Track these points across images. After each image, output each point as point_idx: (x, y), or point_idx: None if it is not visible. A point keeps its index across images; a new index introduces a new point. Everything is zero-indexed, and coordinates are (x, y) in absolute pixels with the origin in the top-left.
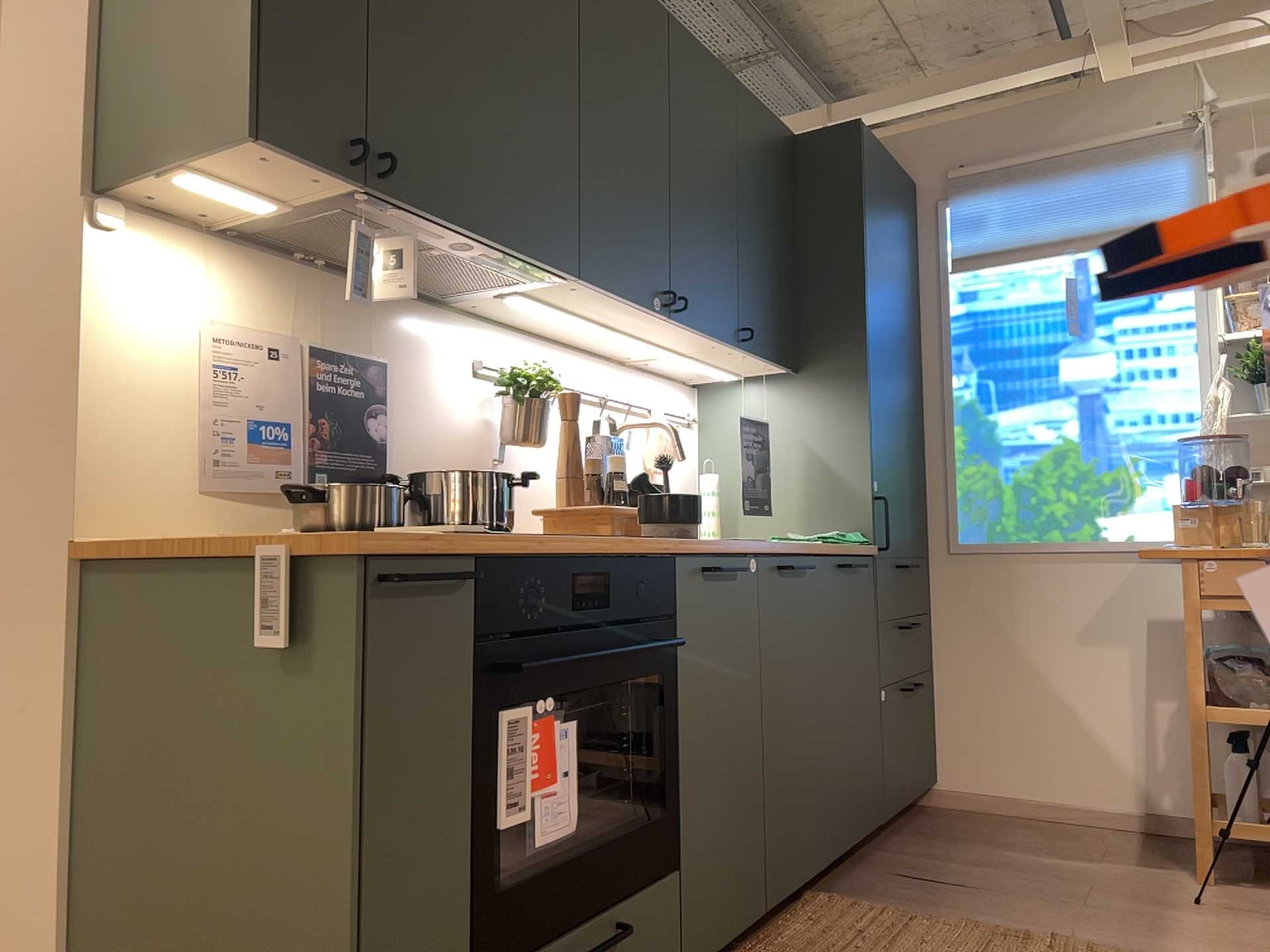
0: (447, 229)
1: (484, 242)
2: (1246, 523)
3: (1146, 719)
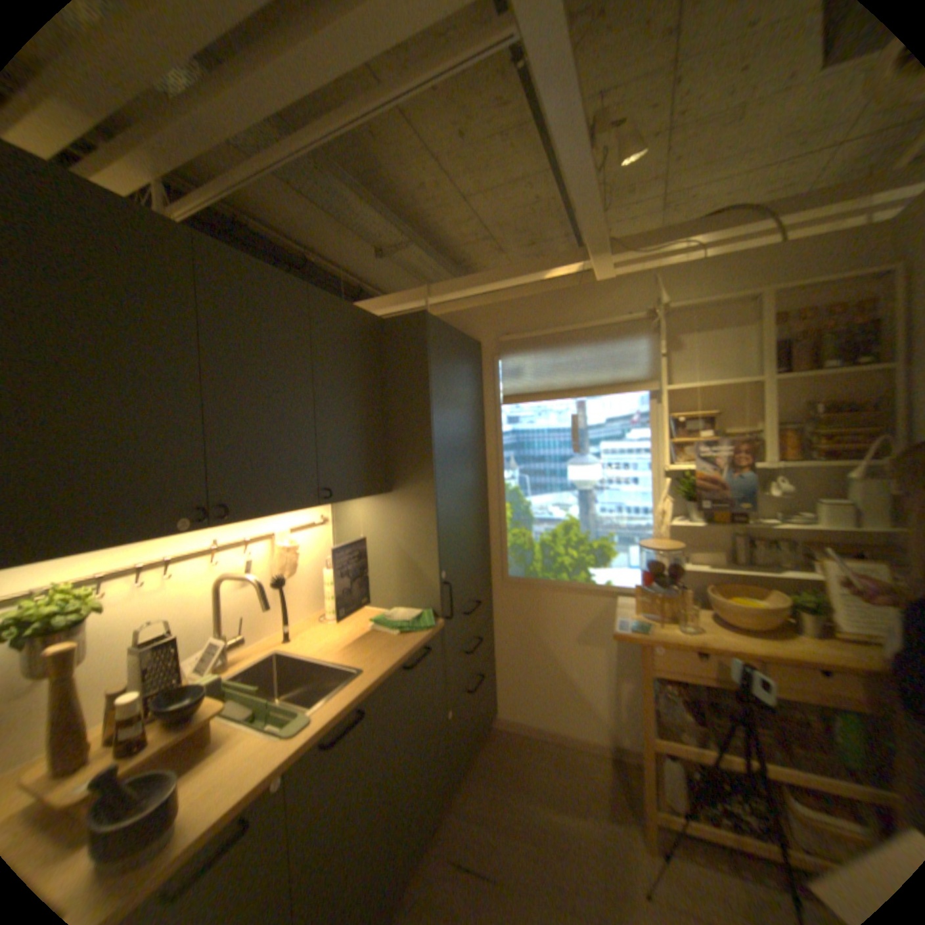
0: None
1: None
2: (683, 609)
3: (615, 693)
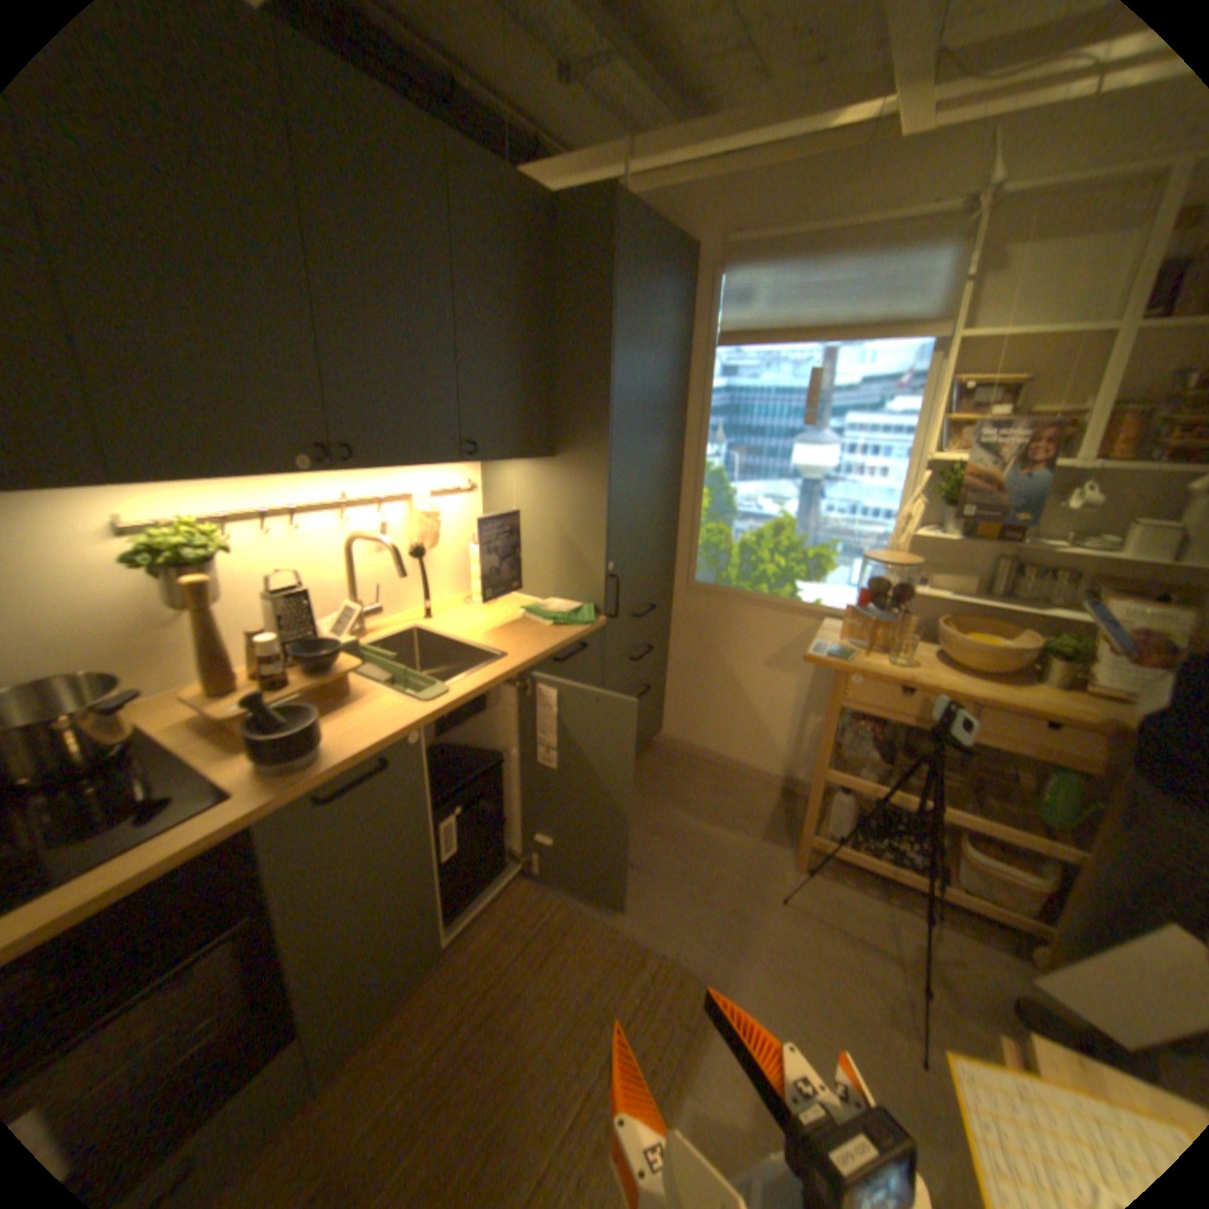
0: None
1: None
2: (901, 638)
3: (800, 725)
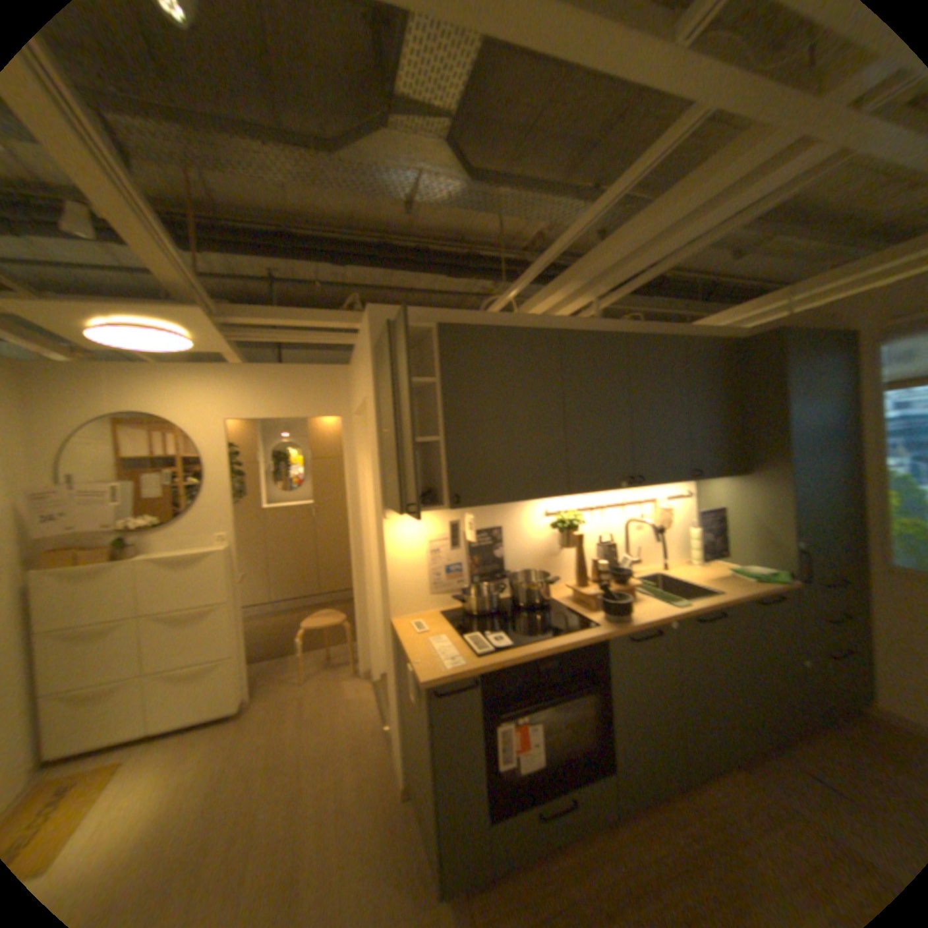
0: (493, 504)
1: (512, 501)
2: None
3: None
